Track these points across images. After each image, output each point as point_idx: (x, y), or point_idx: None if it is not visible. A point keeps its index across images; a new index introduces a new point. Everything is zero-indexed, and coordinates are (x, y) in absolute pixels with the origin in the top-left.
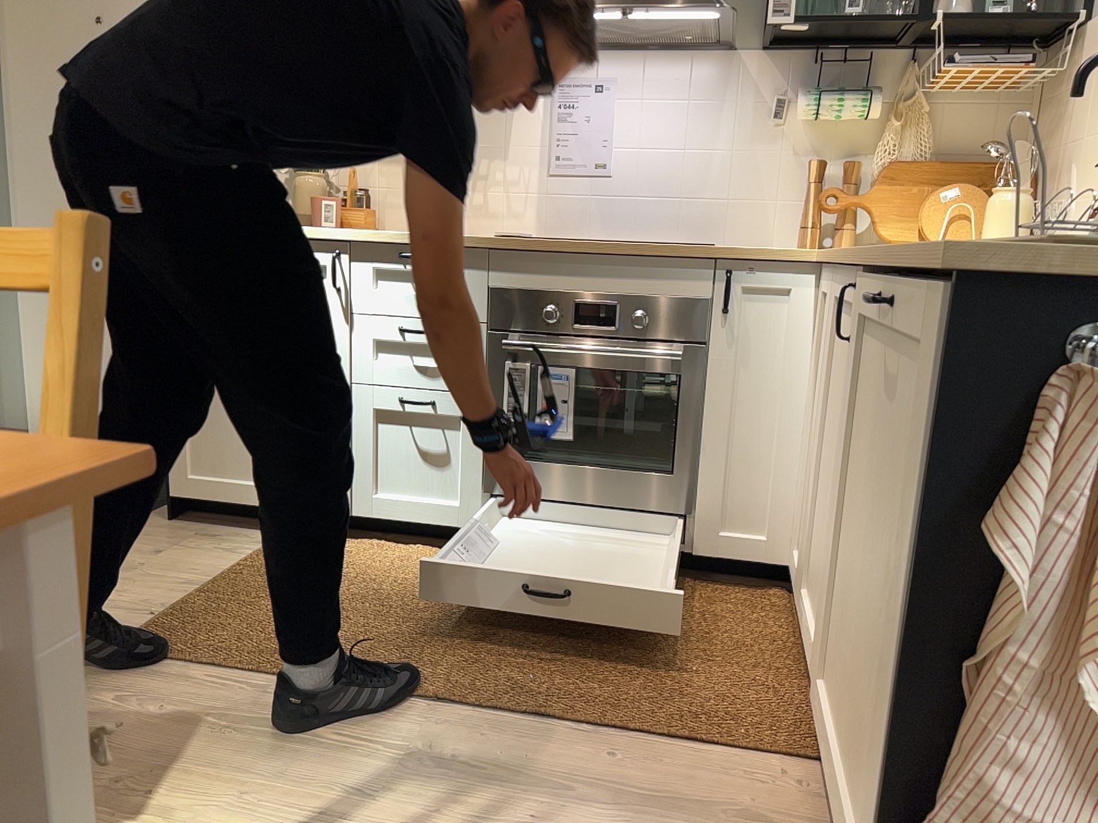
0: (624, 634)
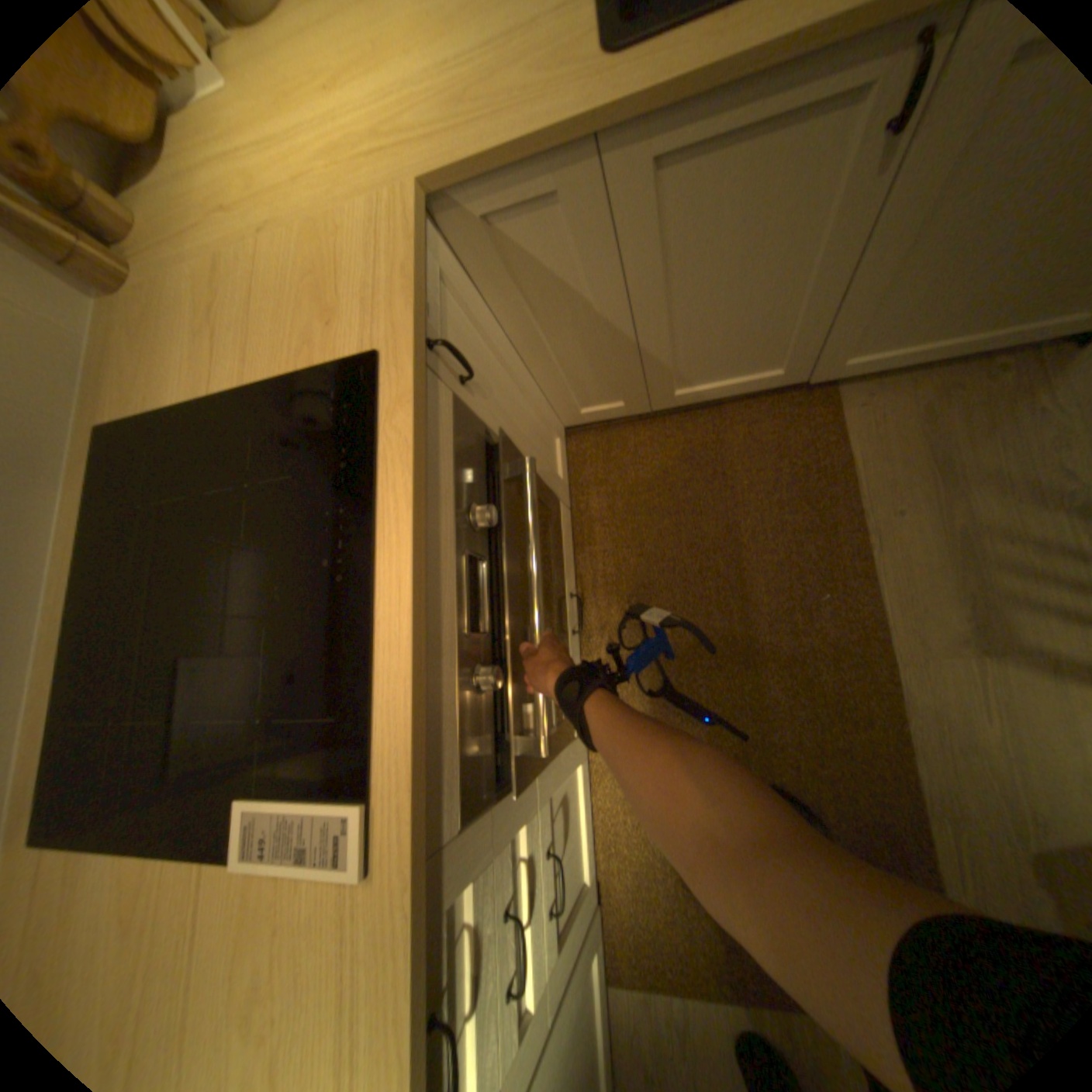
0: (710, 548)
